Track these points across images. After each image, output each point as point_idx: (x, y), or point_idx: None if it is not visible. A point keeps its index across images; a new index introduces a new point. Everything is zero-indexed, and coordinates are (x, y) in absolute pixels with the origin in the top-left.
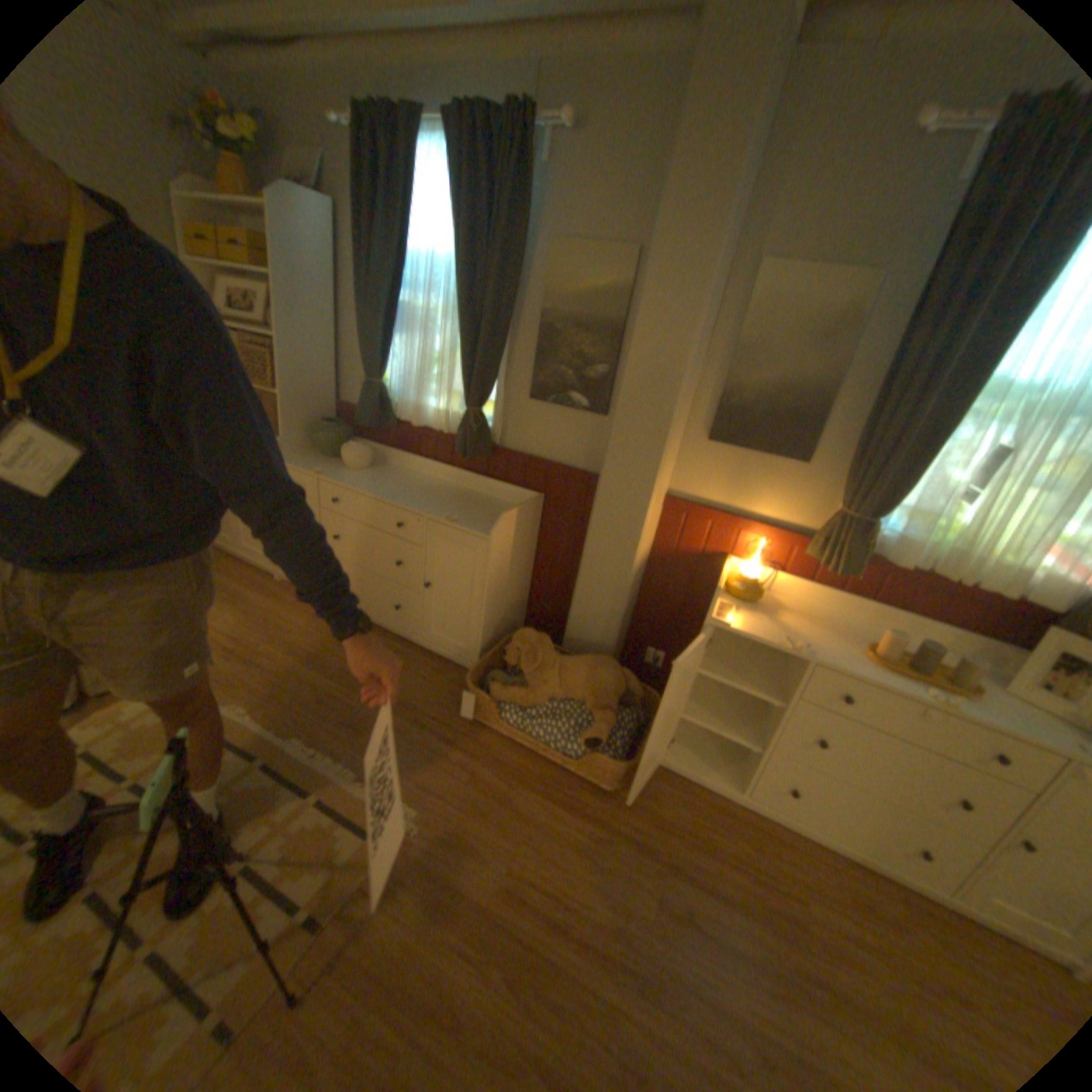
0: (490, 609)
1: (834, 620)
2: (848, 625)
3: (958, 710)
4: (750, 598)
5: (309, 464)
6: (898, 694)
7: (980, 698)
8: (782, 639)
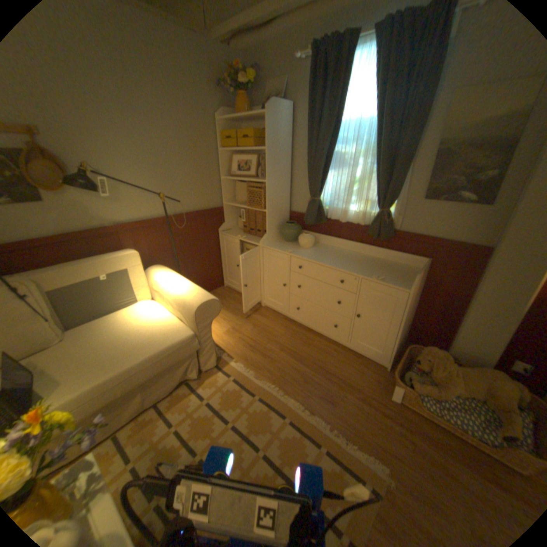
0: (402, 332)
1: None
2: None
3: None
4: None
5: (282, 247)
6: None
7: None
8: None
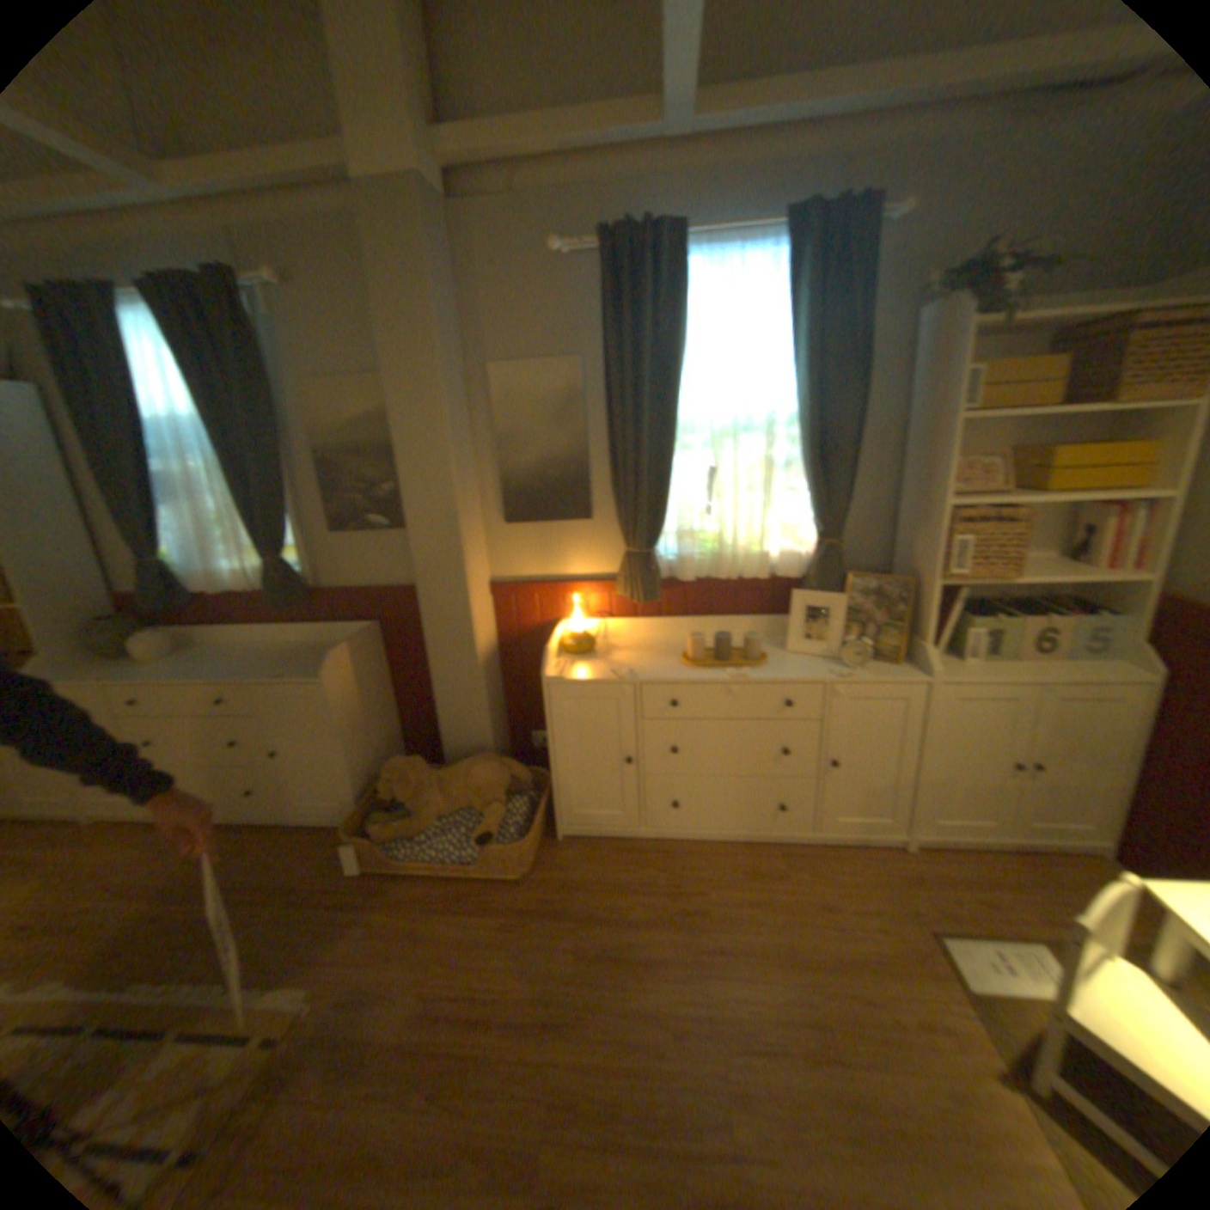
0: (352, 754)
1: (661, 644)
2: (672, 643)
3: (747, 678)
4: (584, 650)
5: (89, 675)
6: (705, 683)
7: (763, 663)
8: (611, 673)
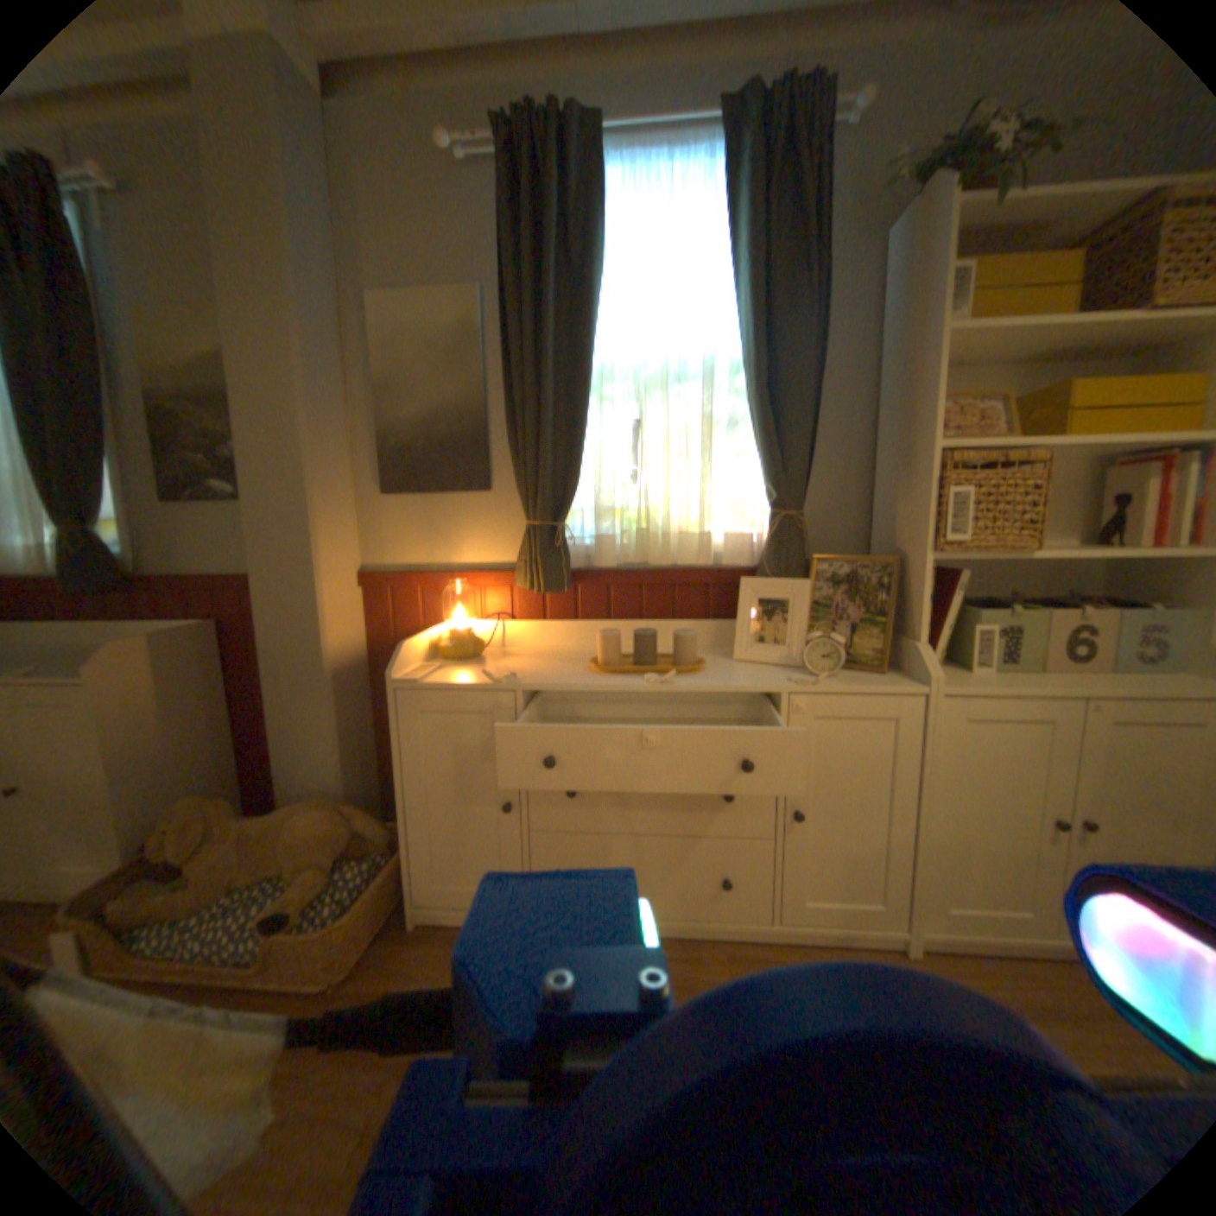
0: (129, 791)
1: (573, 652)
2: (588, 652)
3: (673, 684)
4: (464, 652)
5: None
6: (614, 691)
7: (698, 668)
8: (488, 678)
